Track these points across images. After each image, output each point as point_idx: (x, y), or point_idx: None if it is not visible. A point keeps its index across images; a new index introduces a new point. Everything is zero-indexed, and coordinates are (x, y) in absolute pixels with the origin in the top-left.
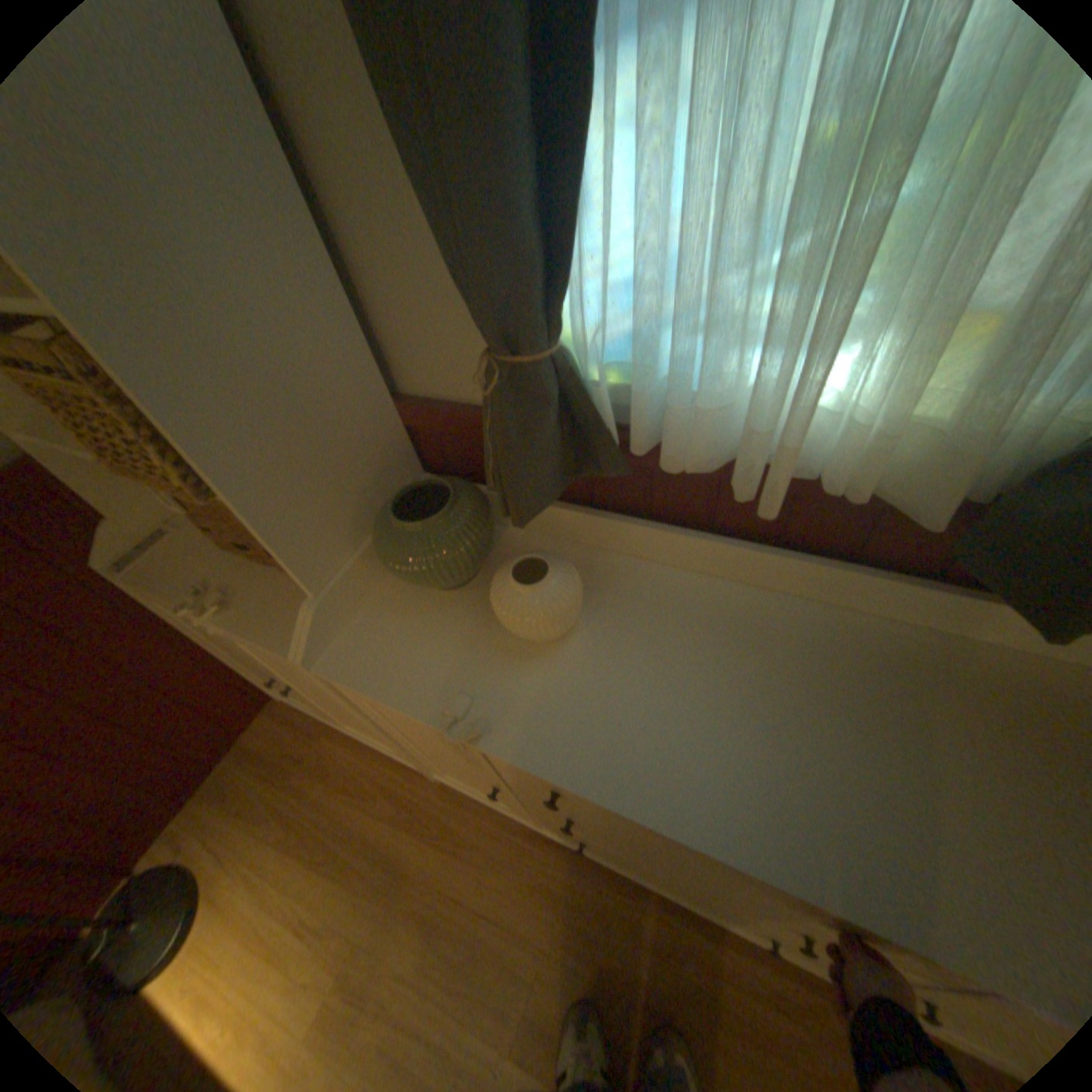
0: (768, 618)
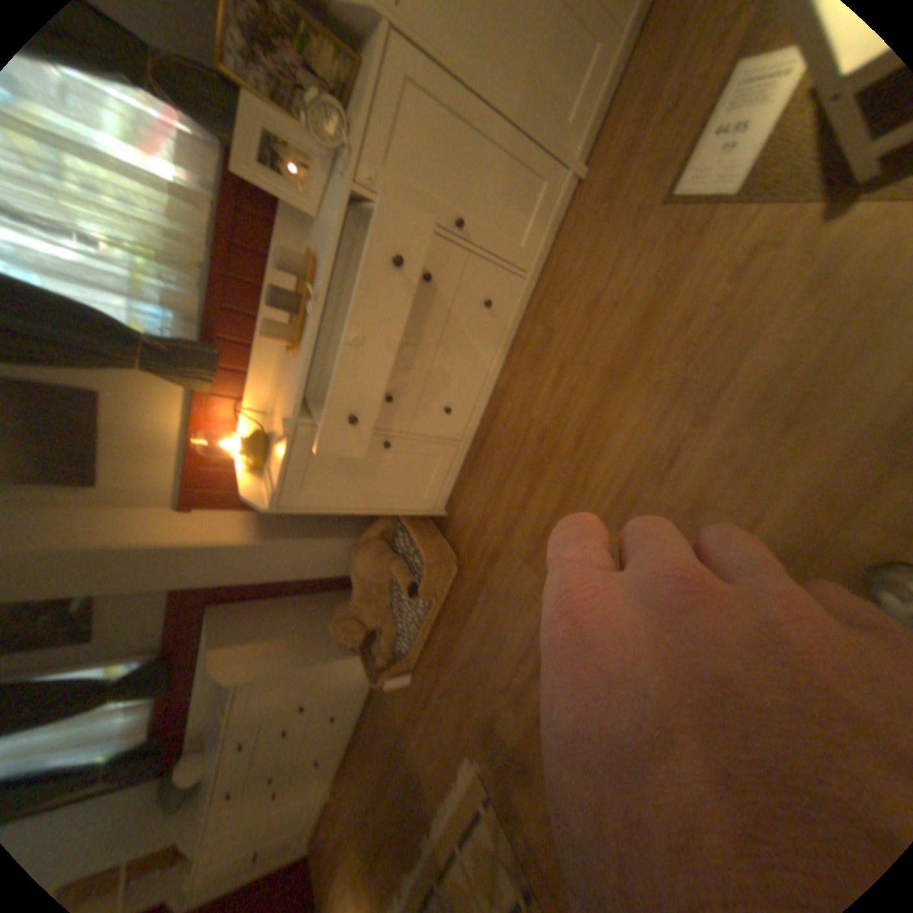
0: (205, 700)
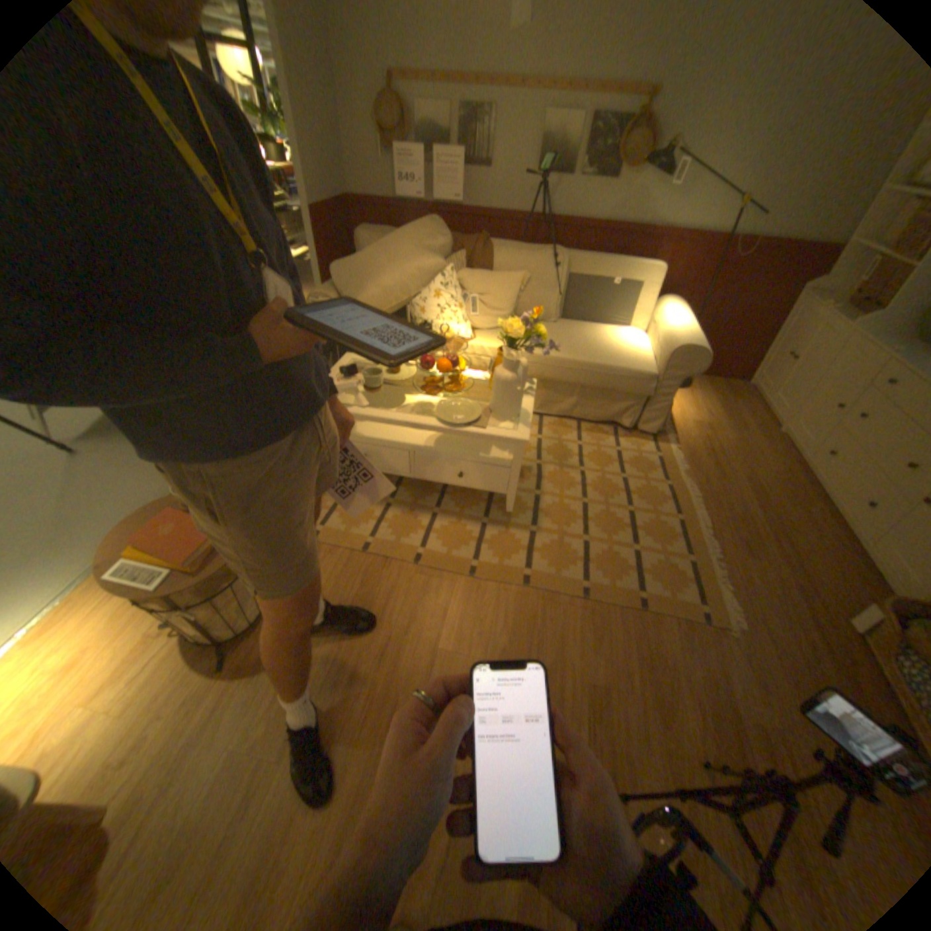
0: None
